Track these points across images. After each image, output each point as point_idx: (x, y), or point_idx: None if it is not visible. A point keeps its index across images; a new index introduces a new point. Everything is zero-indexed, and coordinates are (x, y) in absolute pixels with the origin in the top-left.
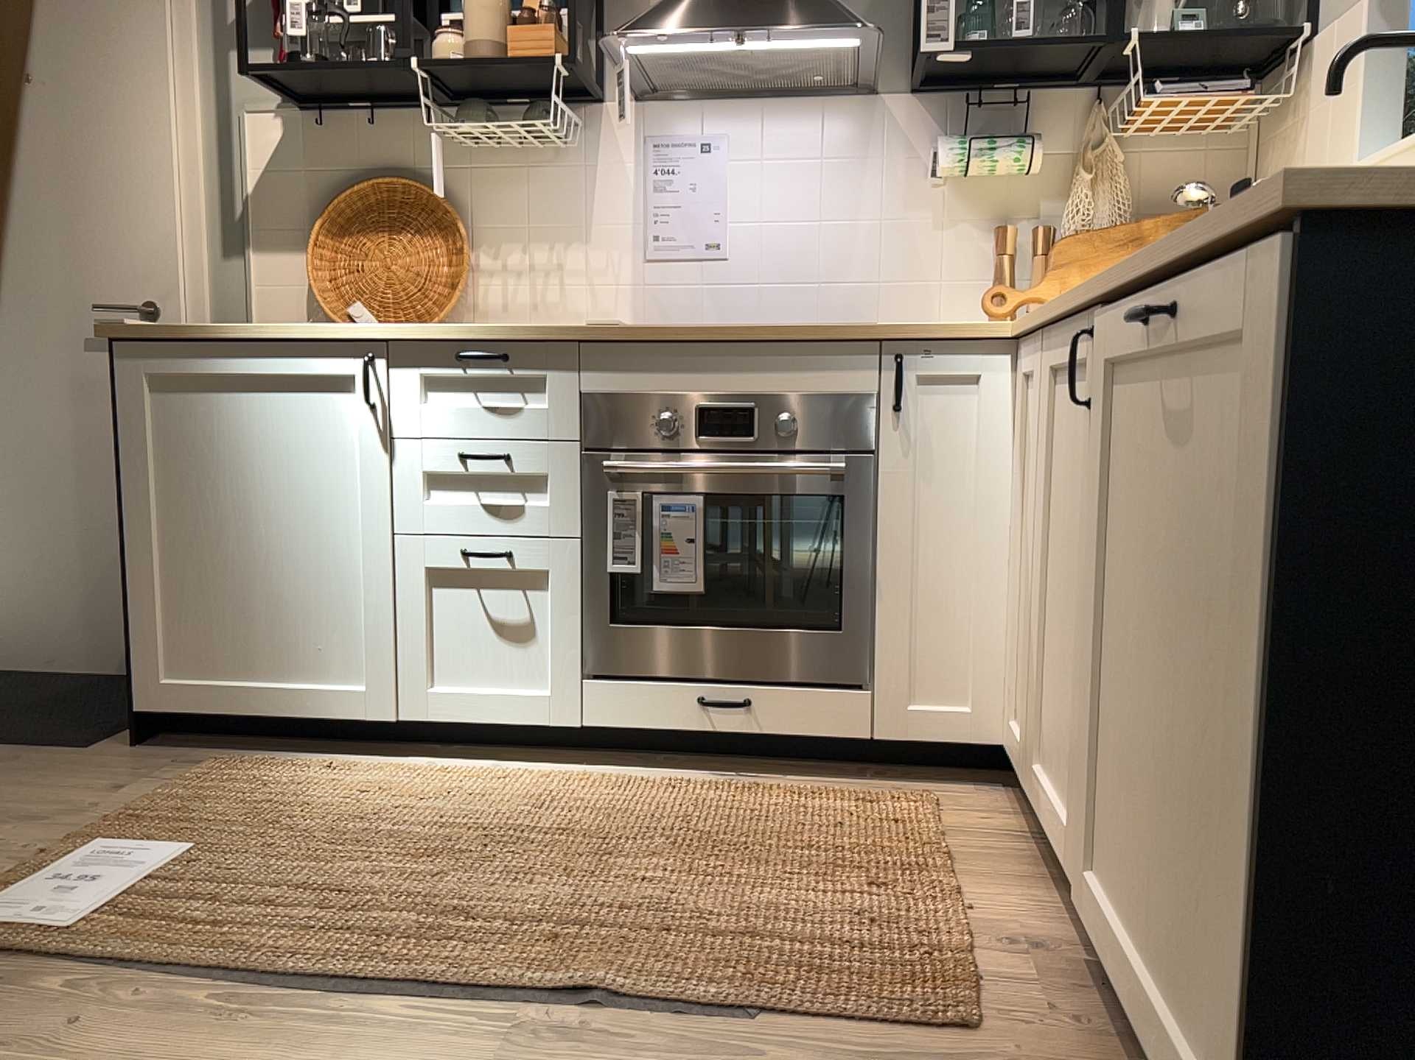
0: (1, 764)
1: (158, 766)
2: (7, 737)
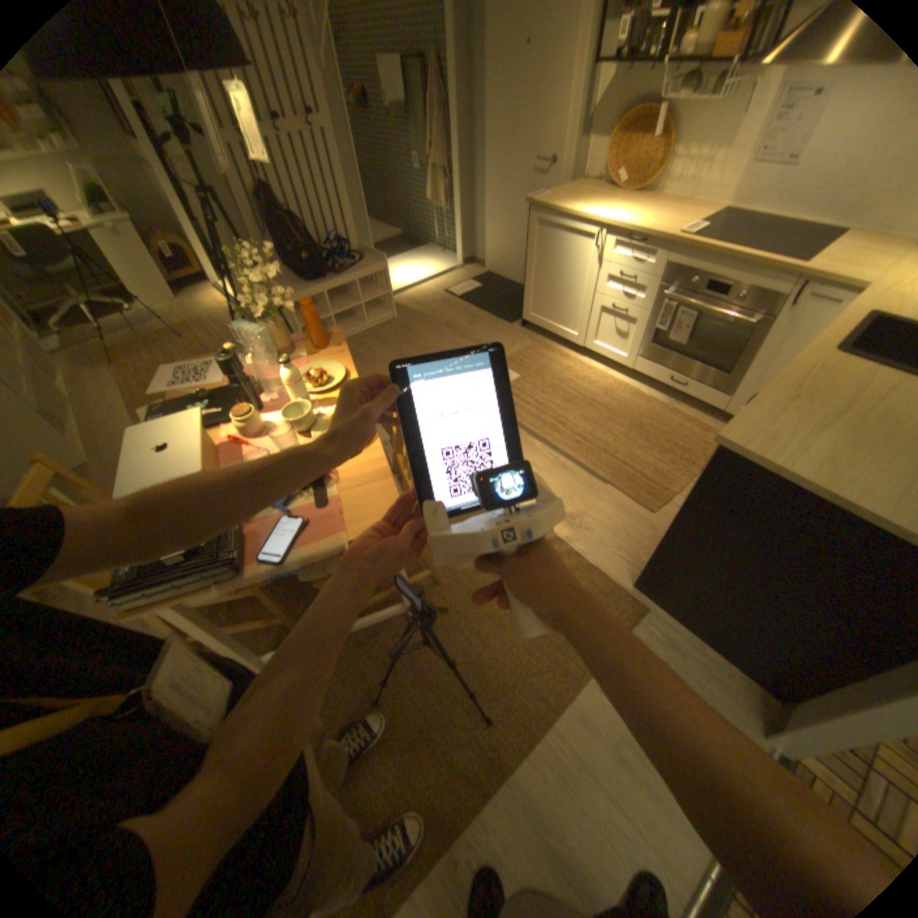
0: (491, 324)
1: (523, 338)
2: (495, 313)
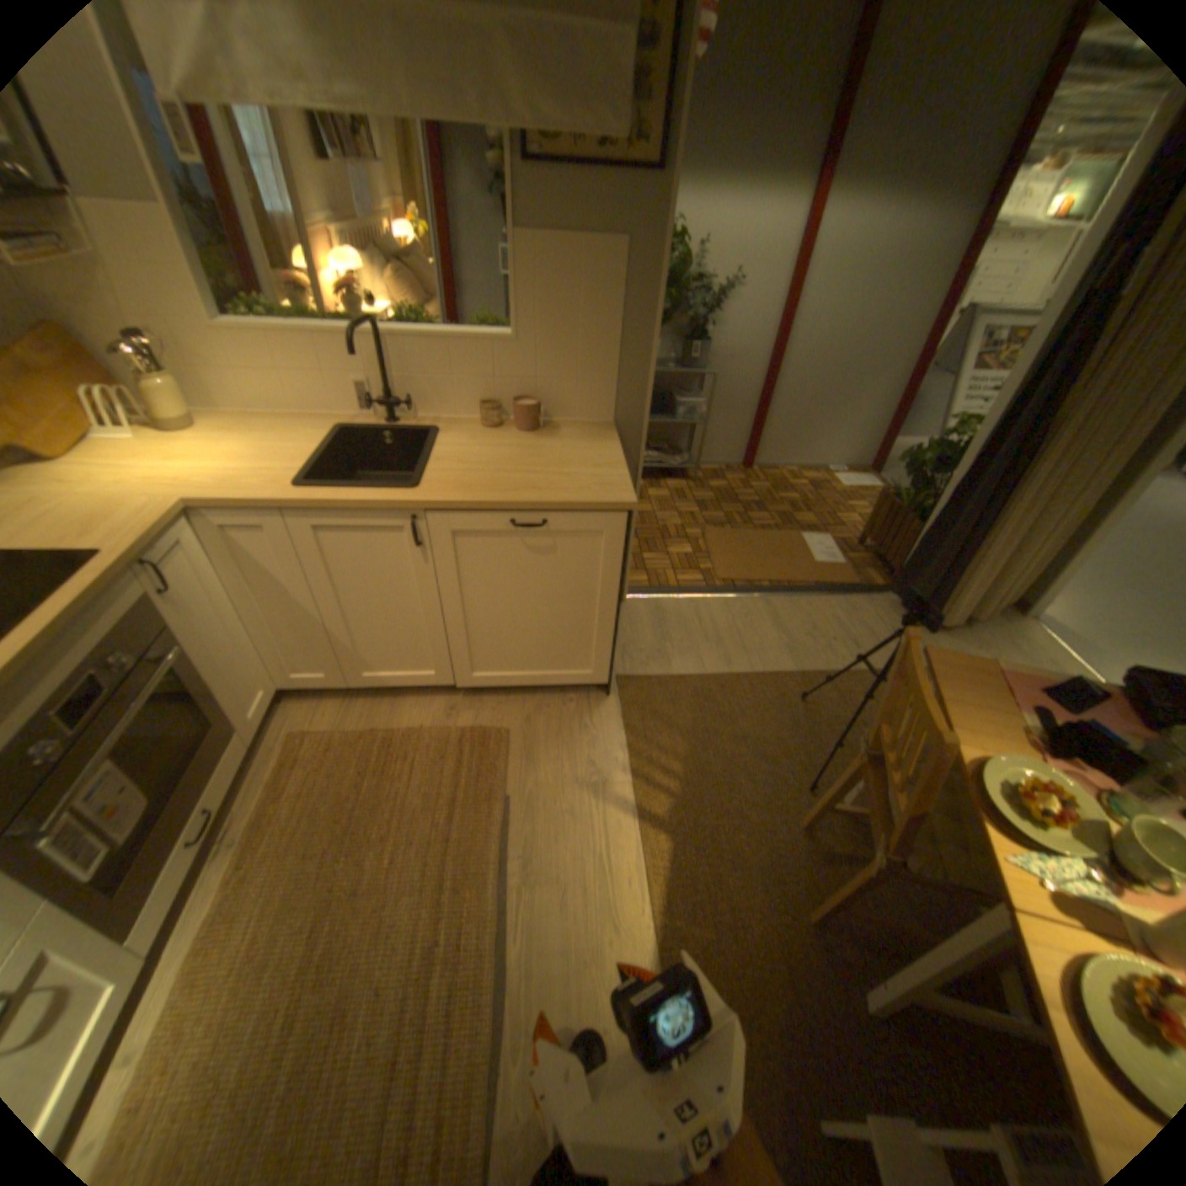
0: None
1: None
2: None
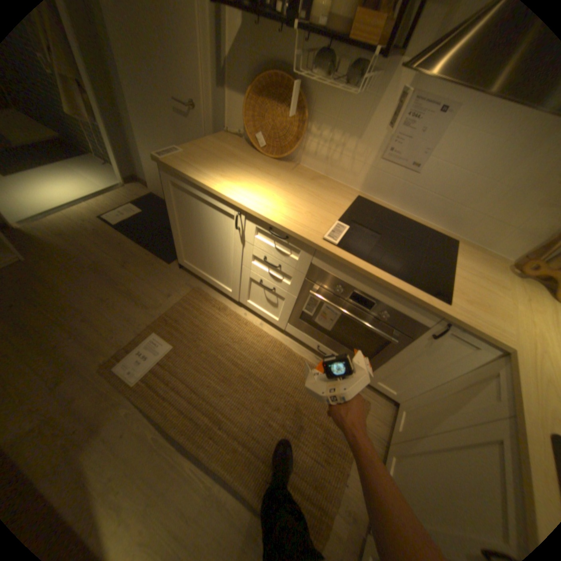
0: (148, 265)
1: (181, 284)
2: (153, 250)
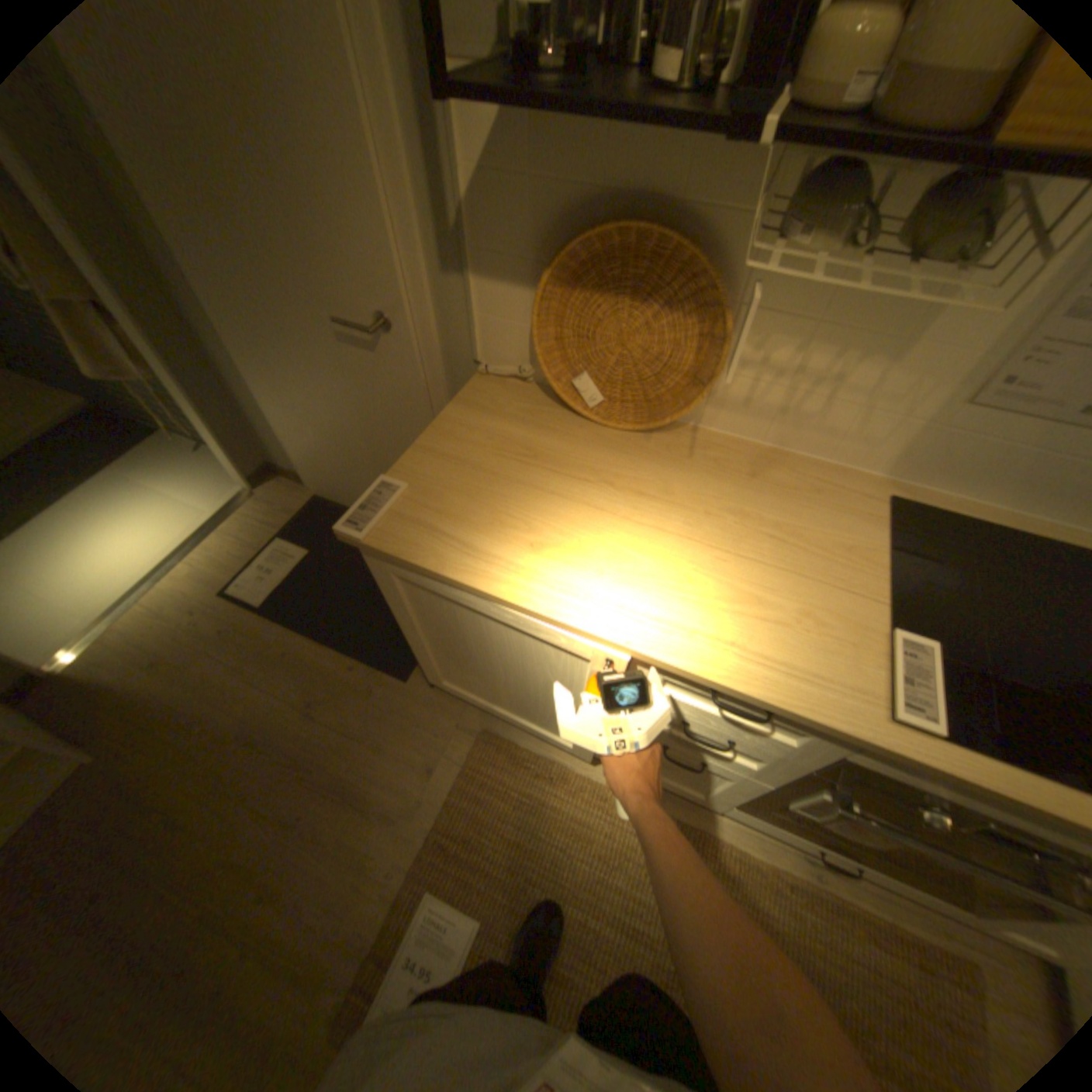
0: (361, 699)
1: (448, 731)
2: (360, 652)
